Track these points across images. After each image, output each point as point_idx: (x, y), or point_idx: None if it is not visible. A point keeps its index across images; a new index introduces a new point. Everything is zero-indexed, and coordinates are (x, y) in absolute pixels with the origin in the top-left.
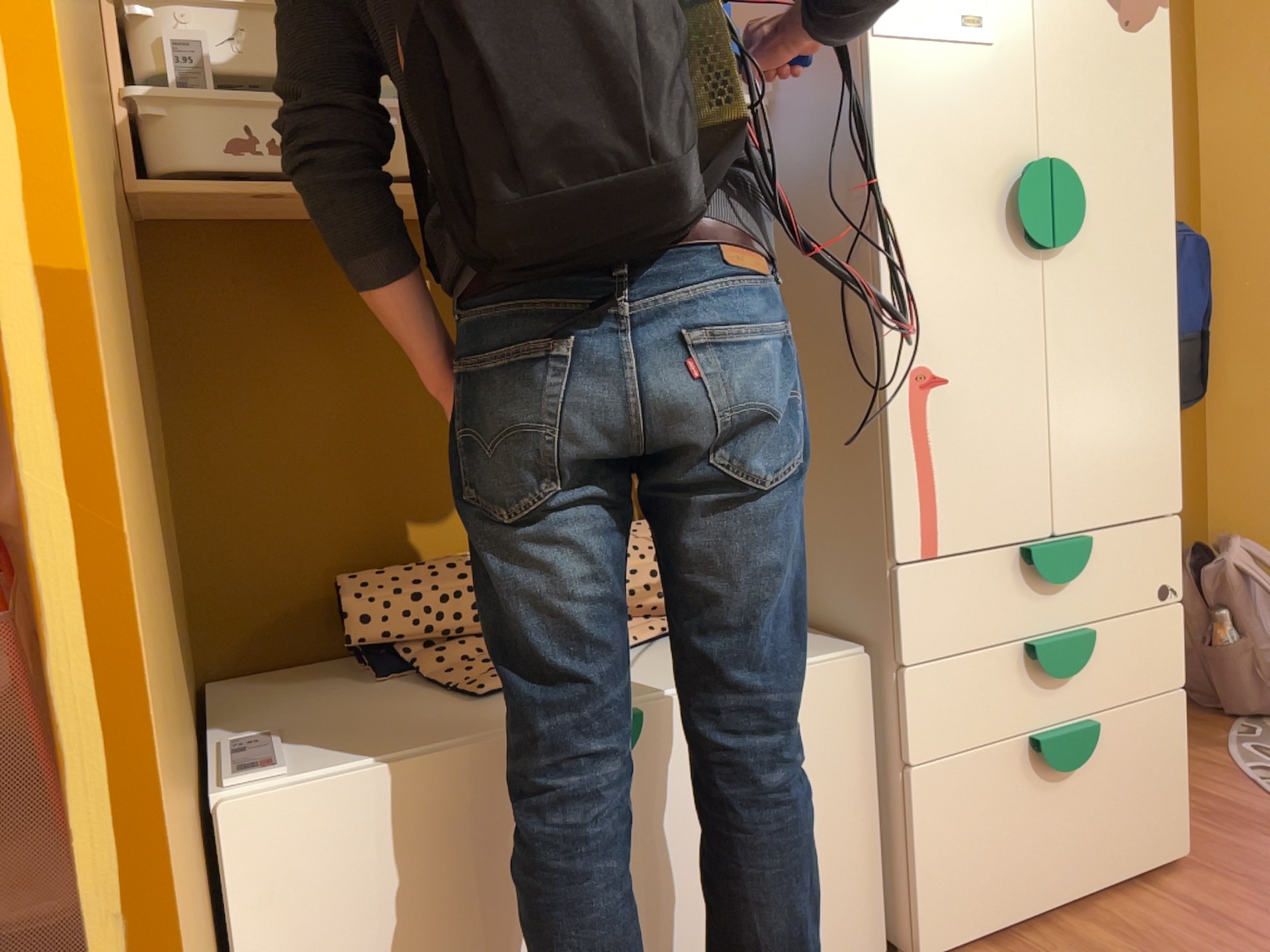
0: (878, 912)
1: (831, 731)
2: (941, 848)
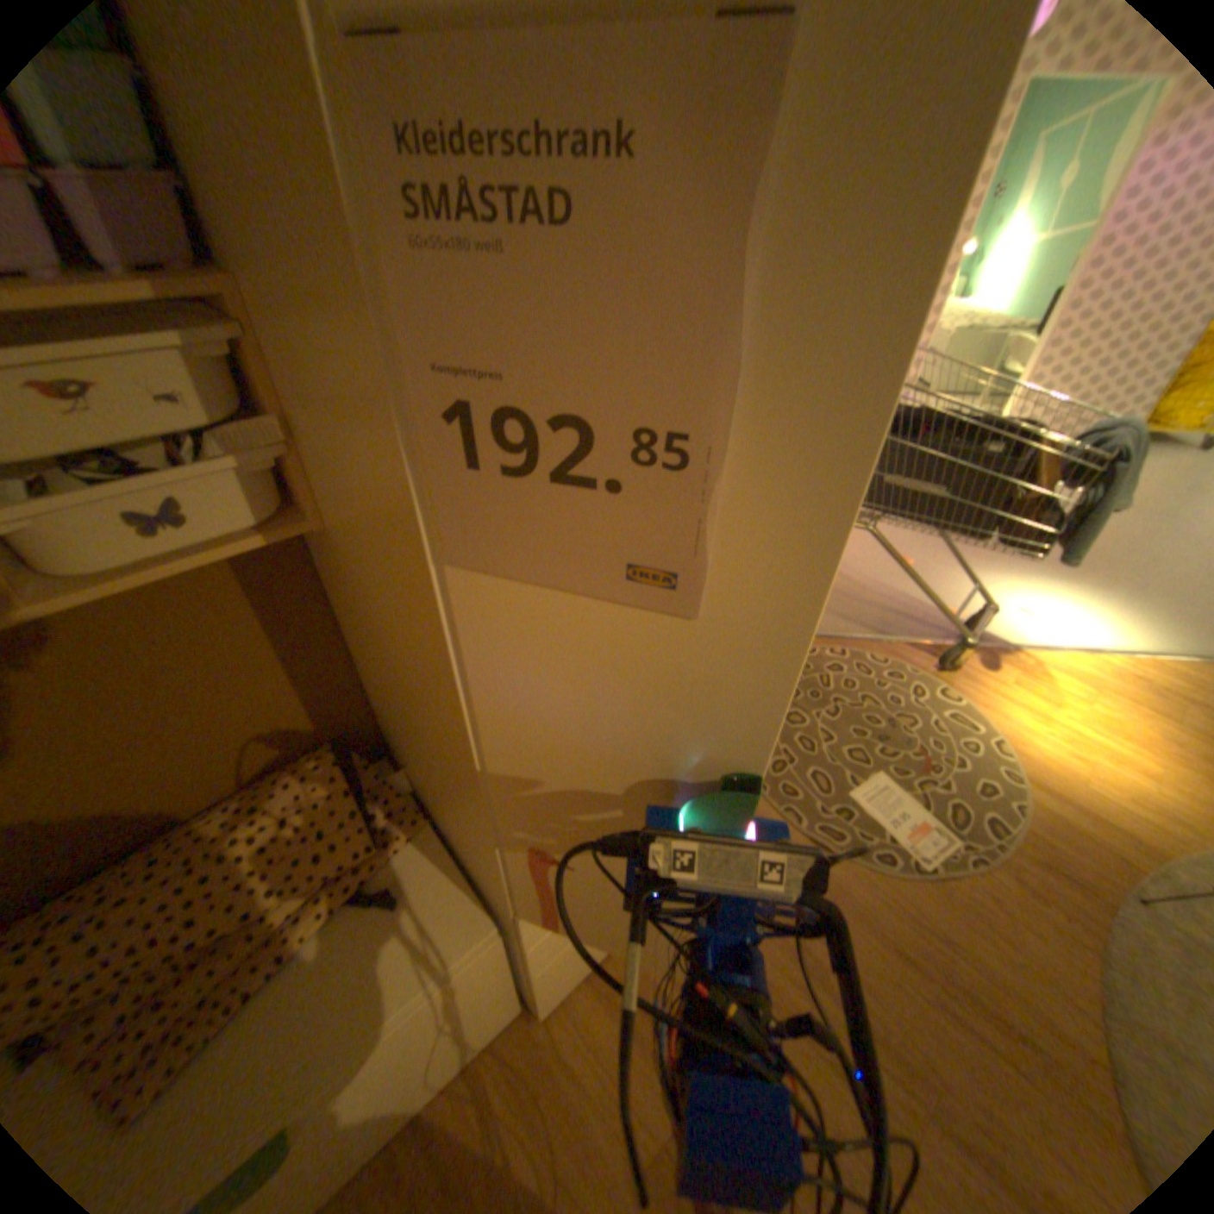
0: (511, 1008)
1: (468, 989)
2: (550, 985)
